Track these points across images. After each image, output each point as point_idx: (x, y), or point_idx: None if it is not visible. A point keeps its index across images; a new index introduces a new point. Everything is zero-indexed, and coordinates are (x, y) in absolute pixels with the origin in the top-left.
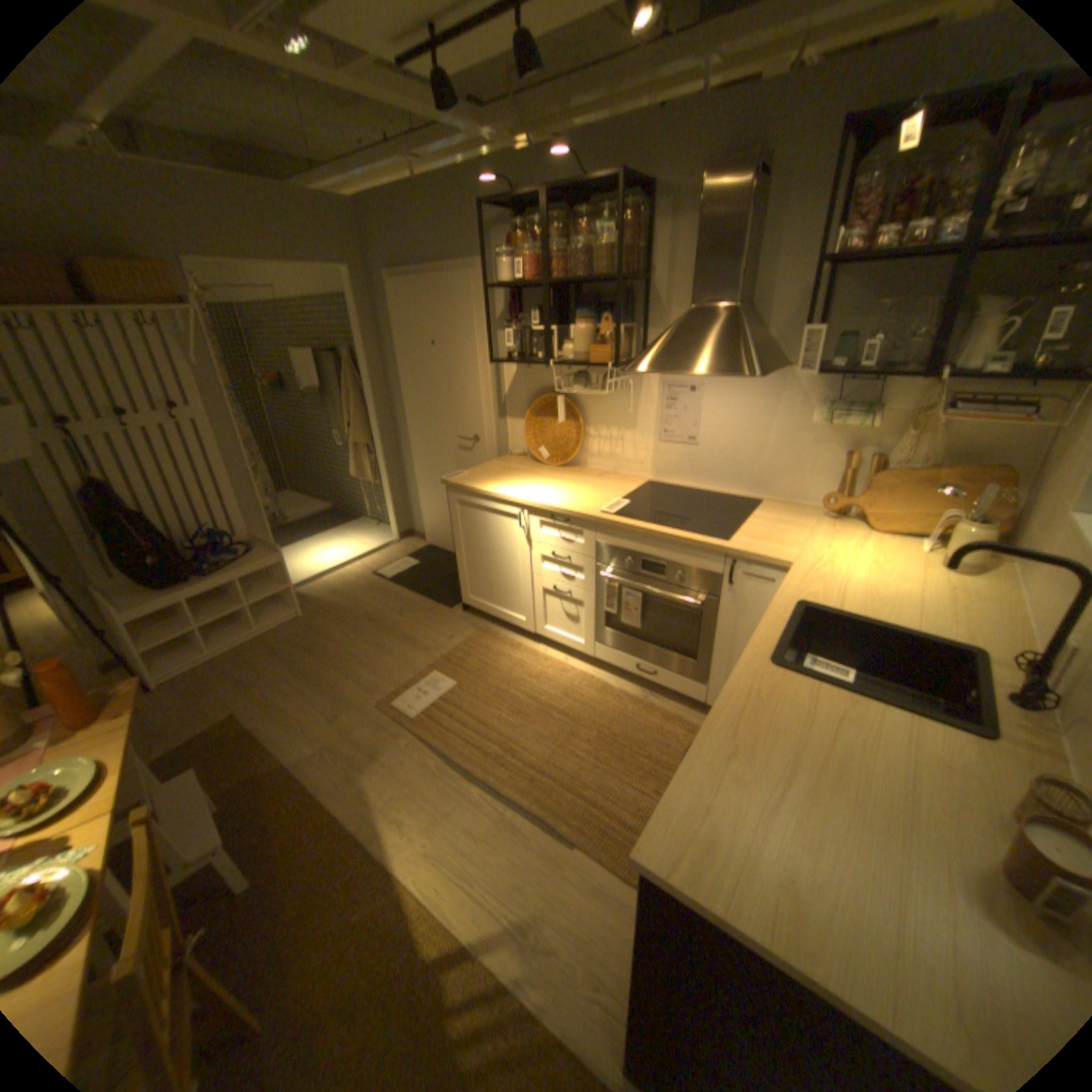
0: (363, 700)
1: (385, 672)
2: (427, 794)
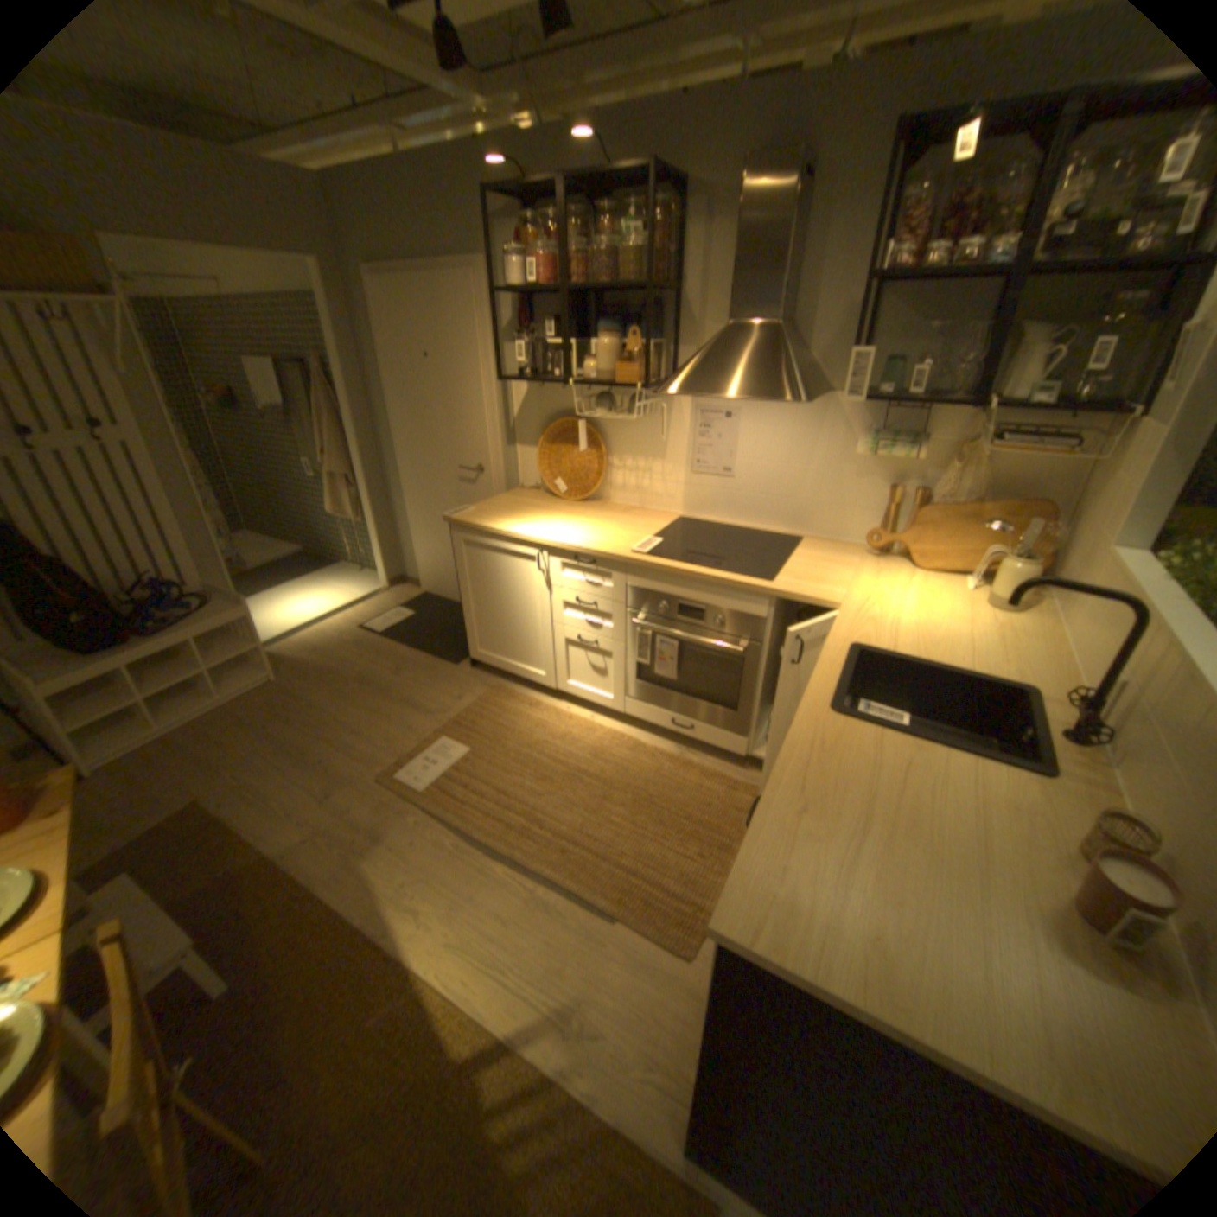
0: (360, 774)
1: (383, 741)
2: (444, 876)
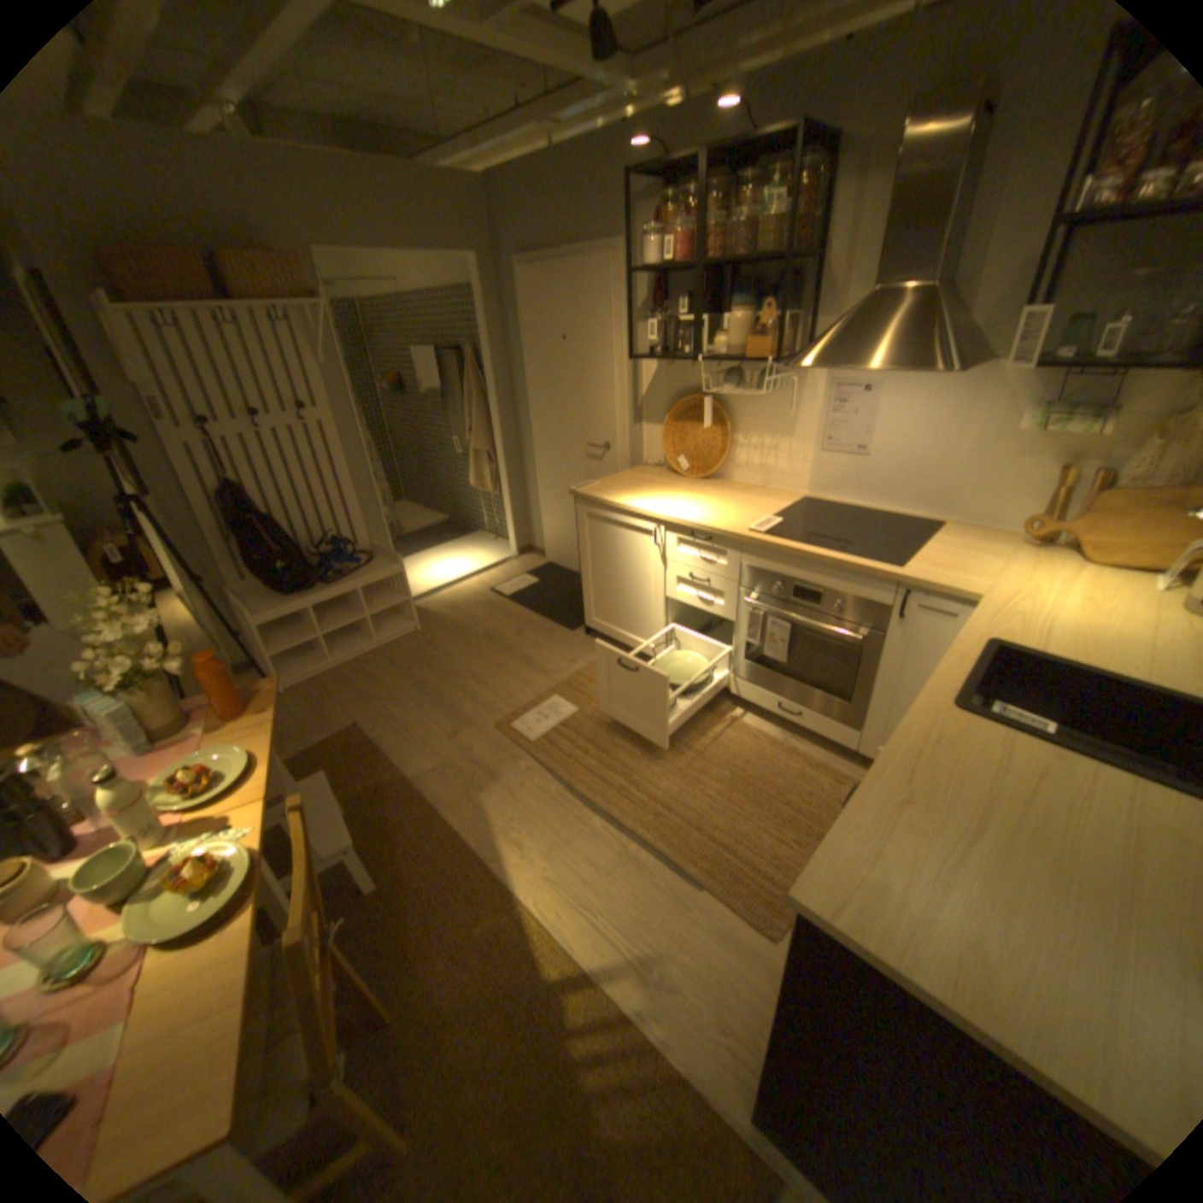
0: (482, 719)
1: (504, 693)
2: (548, 819)
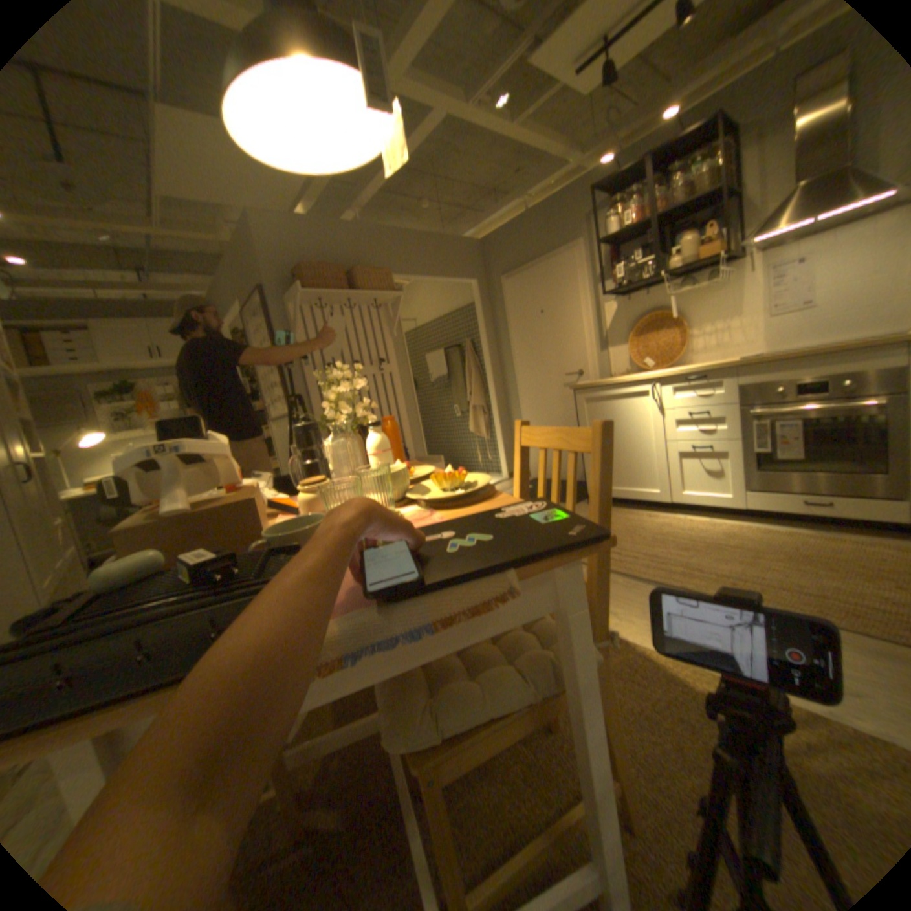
0: None
1: None
2: (627, 597)
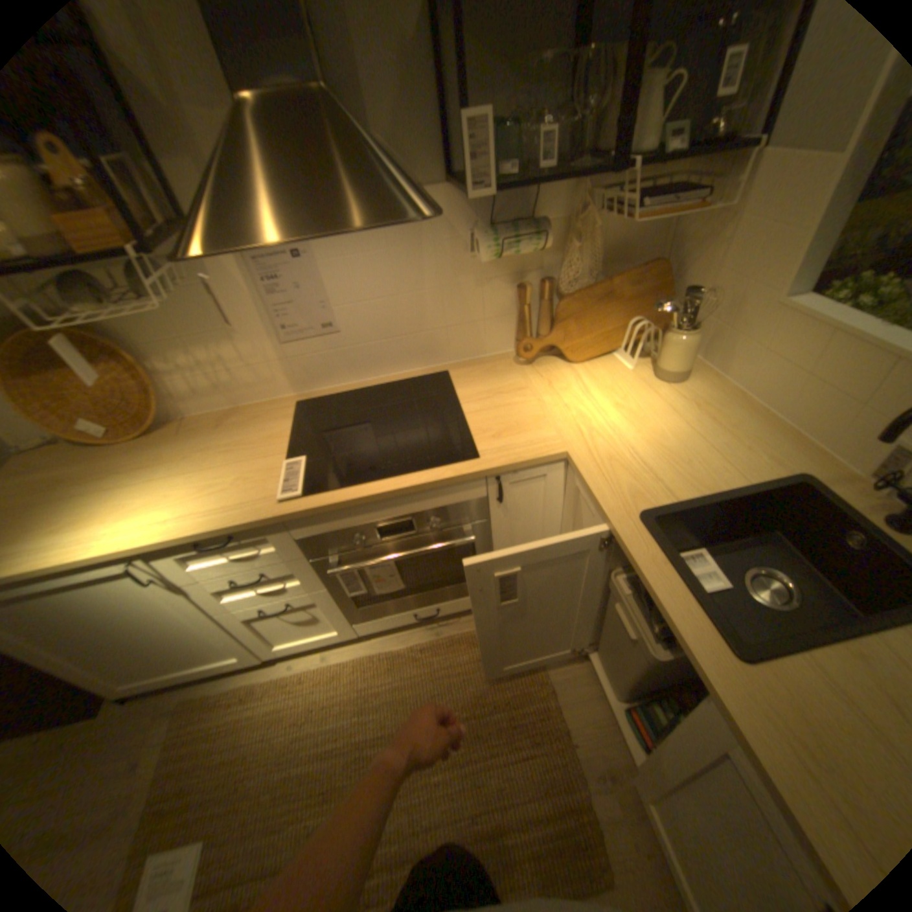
0: None
1: None
2: None
